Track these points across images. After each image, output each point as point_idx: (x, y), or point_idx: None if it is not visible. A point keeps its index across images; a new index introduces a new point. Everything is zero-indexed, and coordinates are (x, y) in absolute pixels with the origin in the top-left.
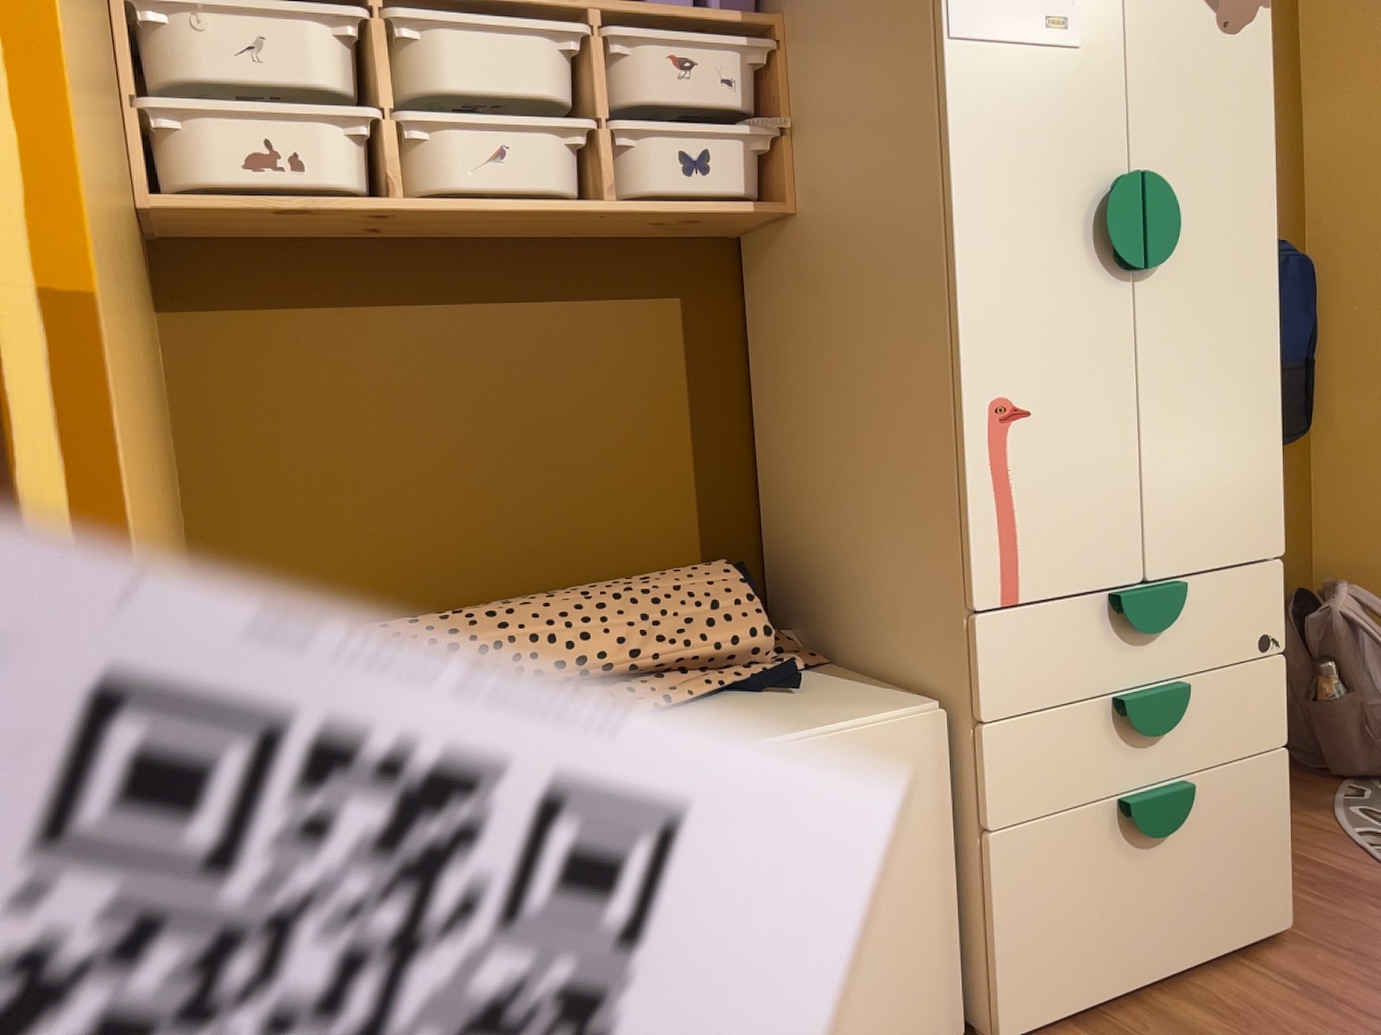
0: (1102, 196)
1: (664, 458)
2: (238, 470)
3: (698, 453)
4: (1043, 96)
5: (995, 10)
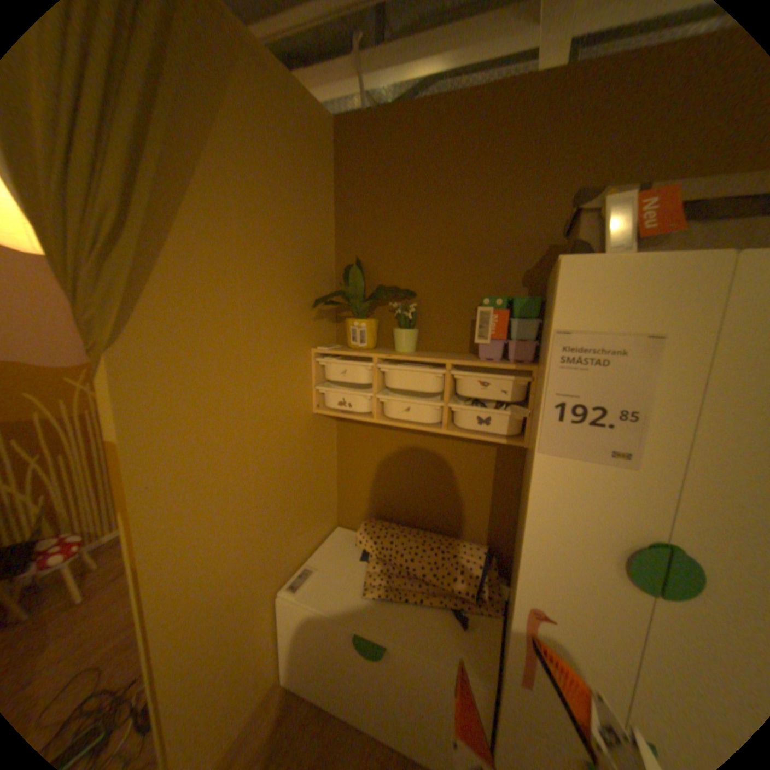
0: (639, 548)
1: (477, 501)
2: (349, 463)
3: (492, 505)
4: (602, 489)
5: (574, 442)
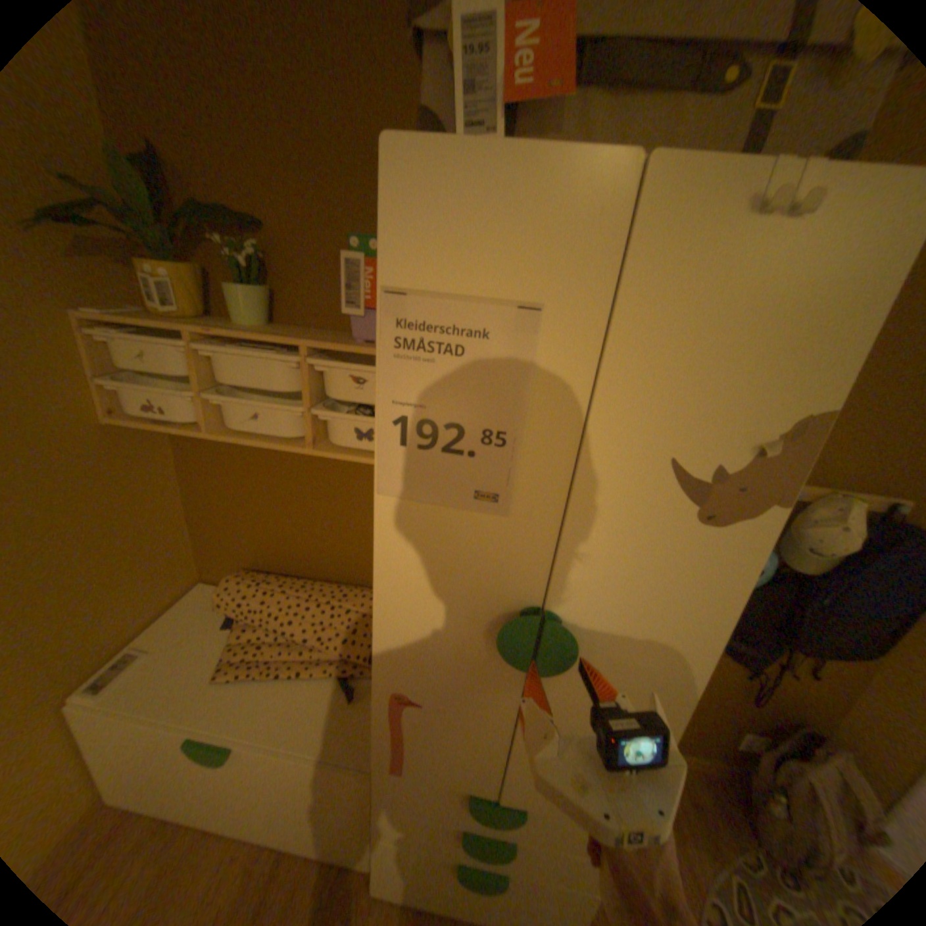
0: (509, 616)
1: None
2: (200, 497)
3: None
4: (465, 543)
5: (425, 479)
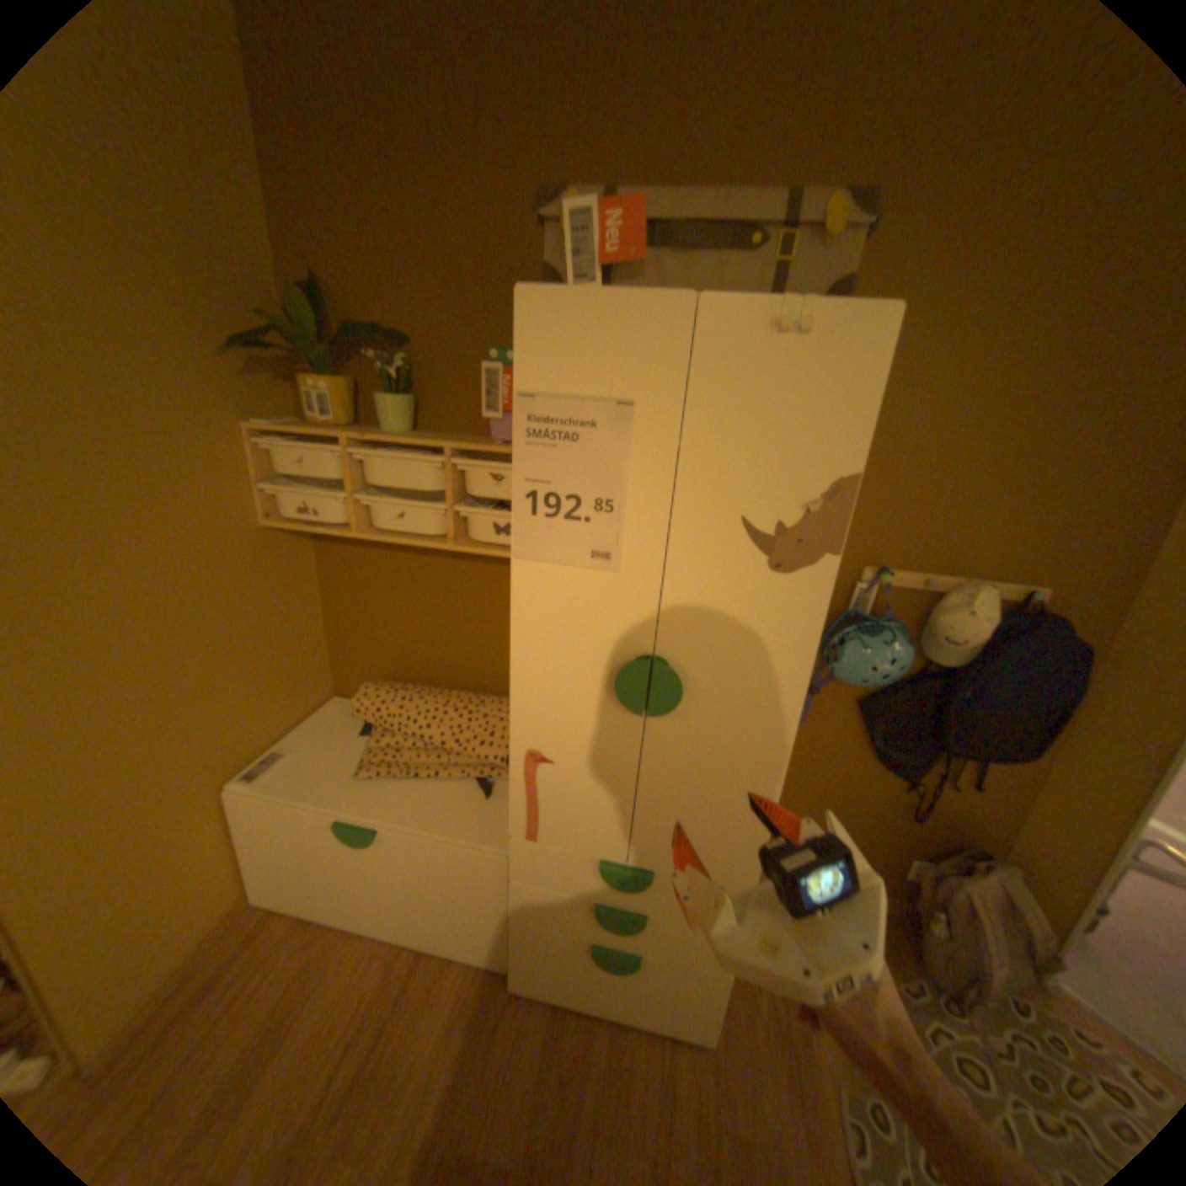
0: (625, 665)
1: None
2: (340, 605)
3: None
4: (585, 599)
5: (551, 544)
